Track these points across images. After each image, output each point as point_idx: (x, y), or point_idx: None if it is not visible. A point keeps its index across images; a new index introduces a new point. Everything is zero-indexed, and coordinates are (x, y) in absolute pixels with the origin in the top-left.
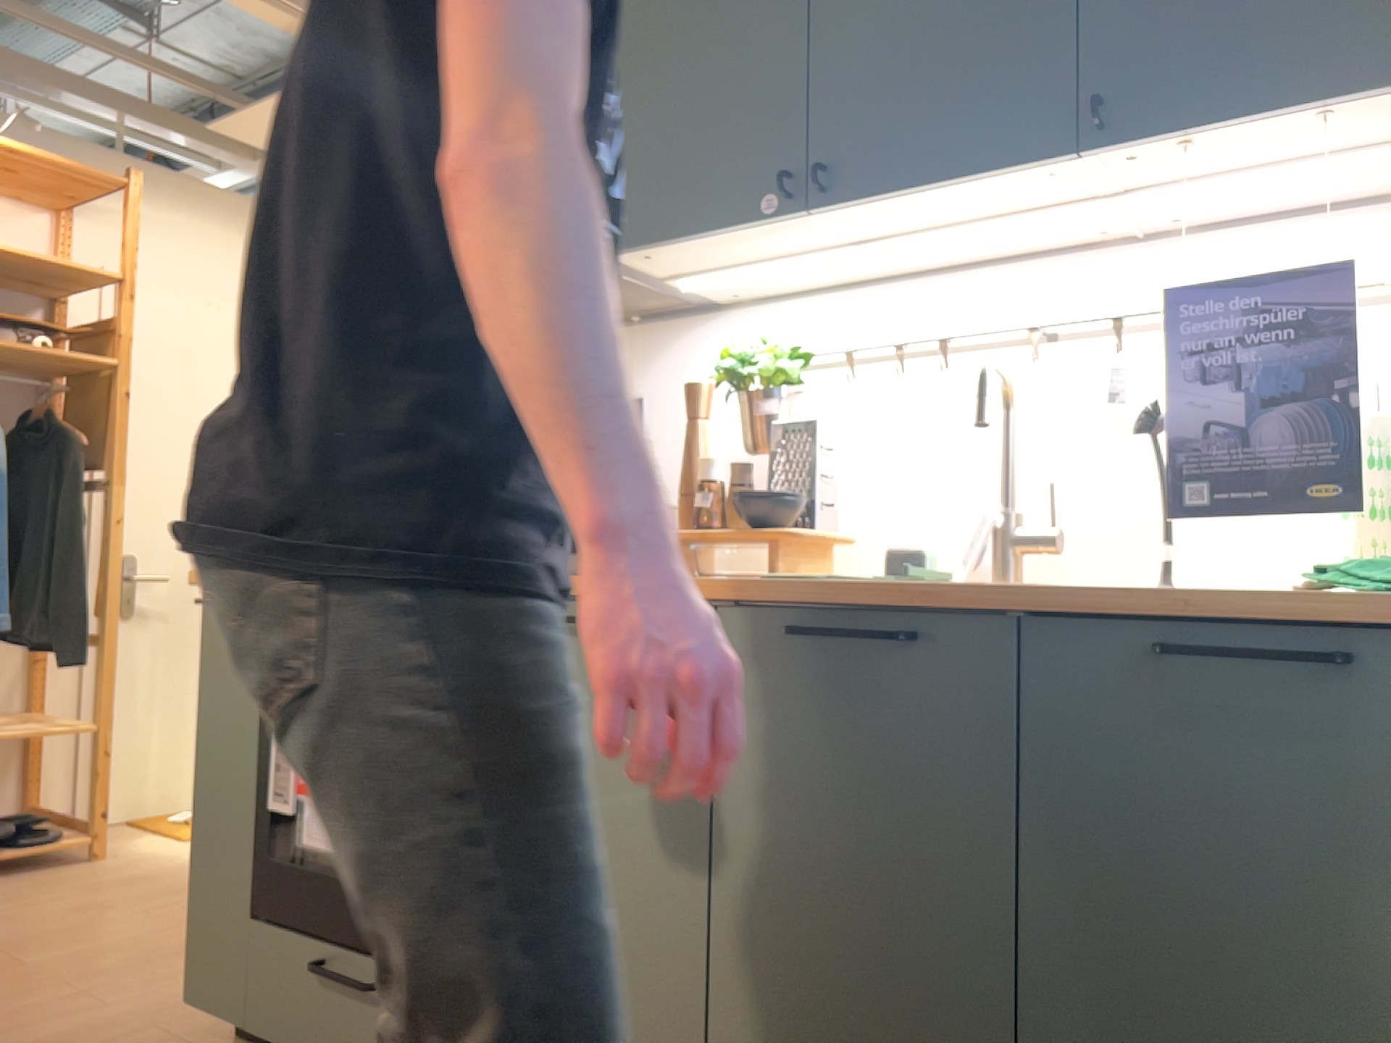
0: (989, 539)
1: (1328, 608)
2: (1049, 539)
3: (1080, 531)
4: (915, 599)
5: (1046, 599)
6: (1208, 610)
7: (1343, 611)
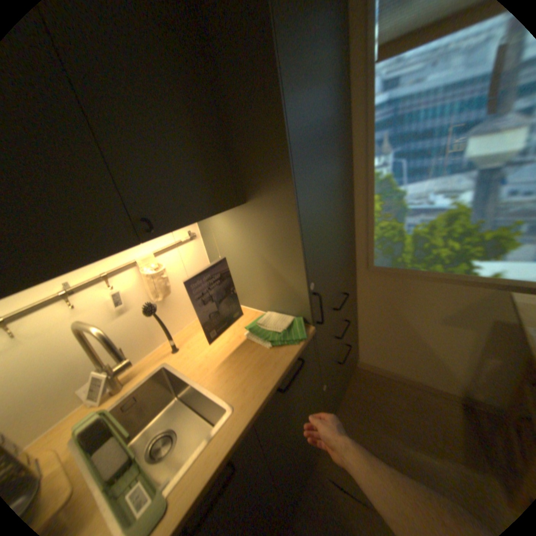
0: (103, 383)
1: (298, 355)
2: (127, 364)
3: (123, 350)
4: (226, 456)
5: (260, 410)
6: (284, 374)
7: (293, 352)
